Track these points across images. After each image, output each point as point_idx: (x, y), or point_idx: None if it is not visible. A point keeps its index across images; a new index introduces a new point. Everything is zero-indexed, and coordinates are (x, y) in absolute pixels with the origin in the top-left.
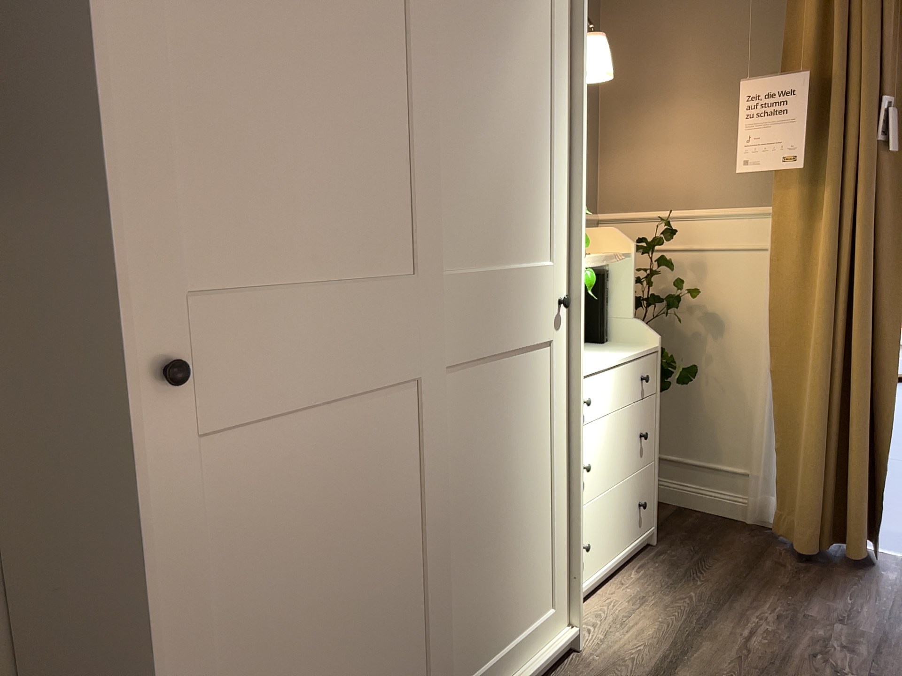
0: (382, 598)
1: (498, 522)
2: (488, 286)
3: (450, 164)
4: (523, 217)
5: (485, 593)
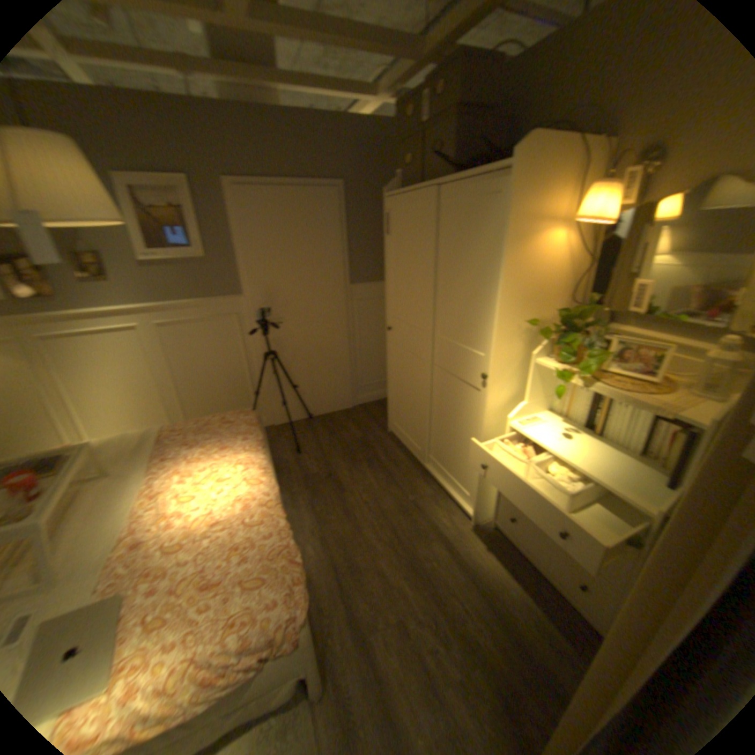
0: (413, 405)
1: (449, 432)
2: (449, 349)
3: (441, 302)
4: (468, 329)
5: (442, 446)
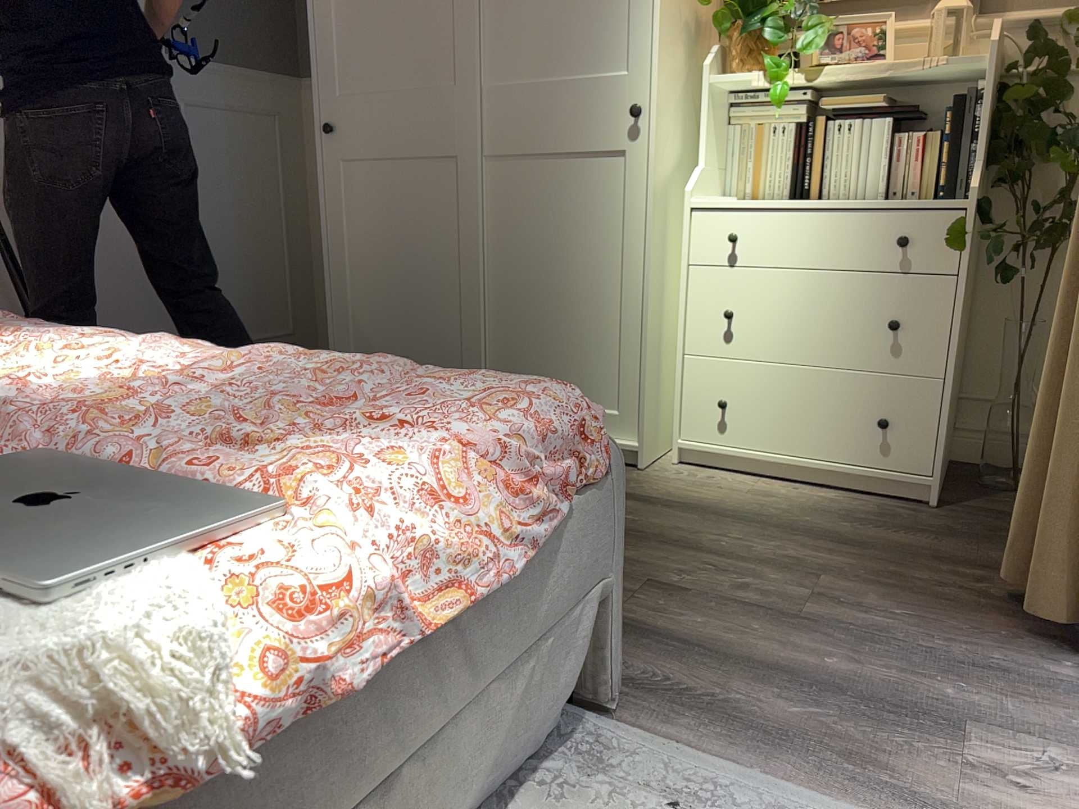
0: (430, 287)
1: (546, 294)
2: (534, 97)
3: (499, 4)
4: (581, 34)
5: (529, 343)
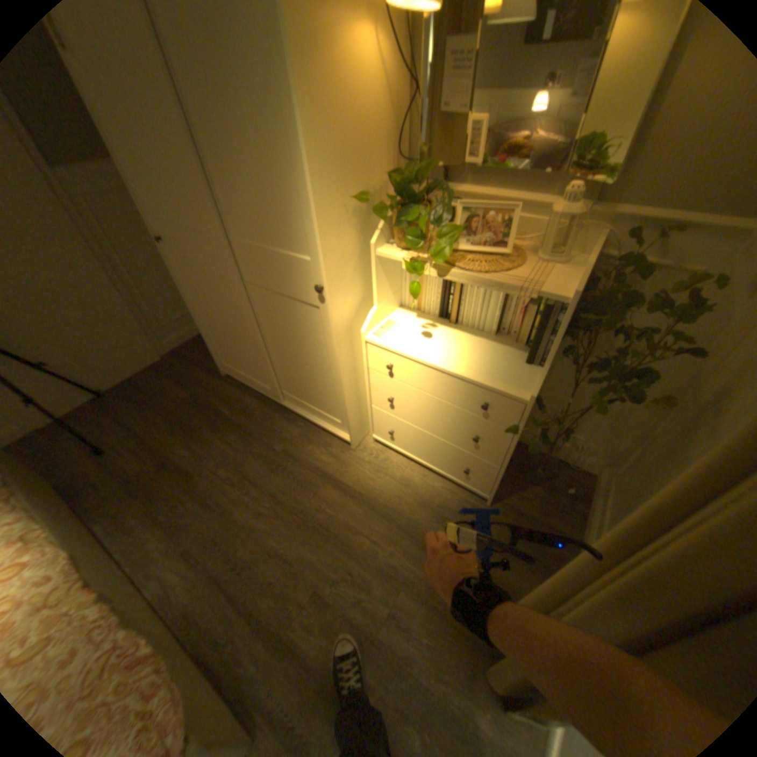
0: (241, 340)
1: (297, 362)
2: (261, 257)
3: (221, 183)
4: (277, 223)
5: (295, 379)
